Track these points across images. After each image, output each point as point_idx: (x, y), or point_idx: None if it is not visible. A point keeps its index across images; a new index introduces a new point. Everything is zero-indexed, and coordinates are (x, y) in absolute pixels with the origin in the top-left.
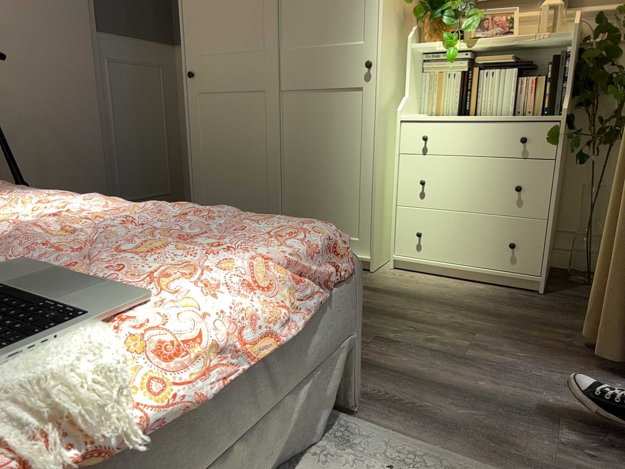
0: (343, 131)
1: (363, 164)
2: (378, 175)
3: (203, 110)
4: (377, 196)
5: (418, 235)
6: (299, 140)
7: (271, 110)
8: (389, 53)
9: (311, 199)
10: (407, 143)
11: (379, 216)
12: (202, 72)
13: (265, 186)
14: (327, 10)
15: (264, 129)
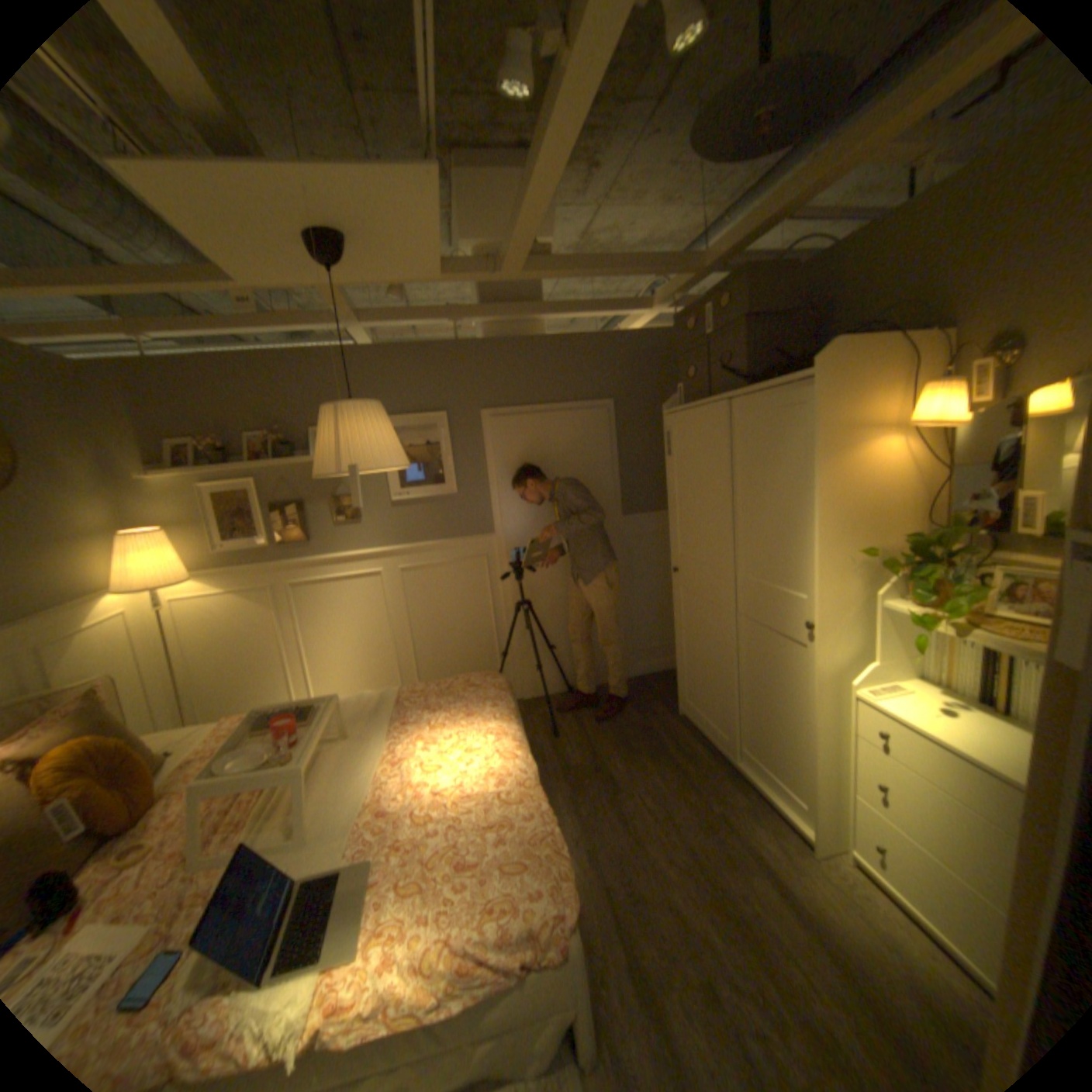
0: (791, 682)
1: (810, 730)
2: (824, 753)
3: (684, 603)
4: (824, 776)
5: (877, 850)
6: (754, 669)
7: (729, 629)
8: (845, 613)
9: (764, 735)
10: (866, 729)
11: (831, 797)
12: (683, 571)
13: (726, 699)
14: (775, 550)
15: (725, 645)
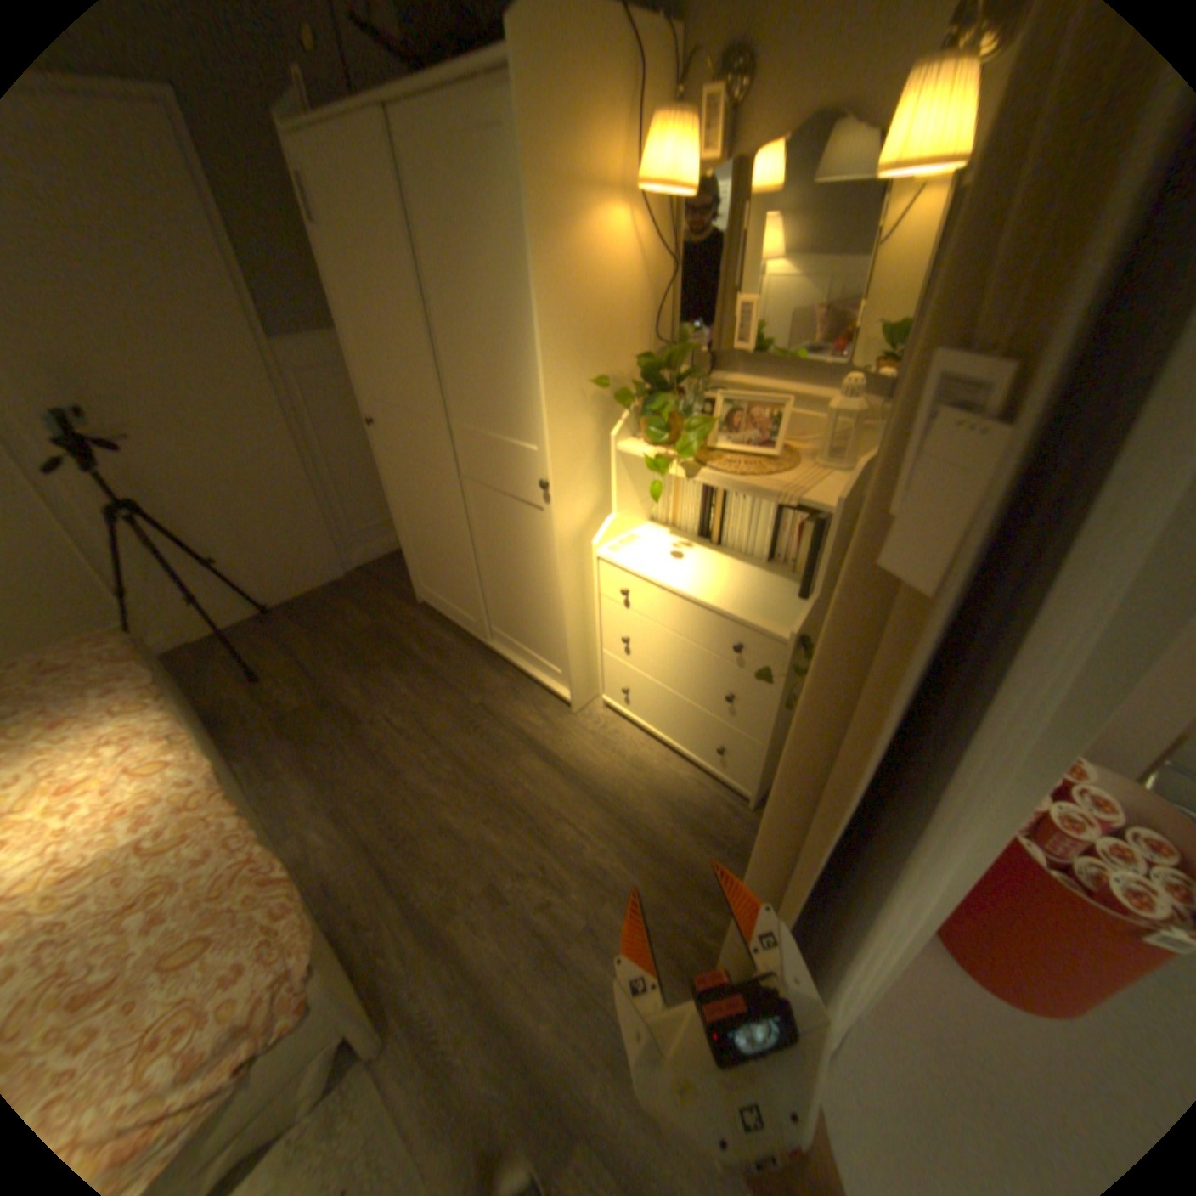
0: (533, 552)
1: (557, 599)
2: (573, 619)
3: (394, 468)
4: (575, 641)
5: (623, 691)
6: (492, 542)
7: (456, 499)
8: (580, 464)
9: (513, 610)
10: (609, 587)
11: (582, 656)
12: (382, 423)
13: (467, 580)
14: (493, 386)
15: (454, 518)
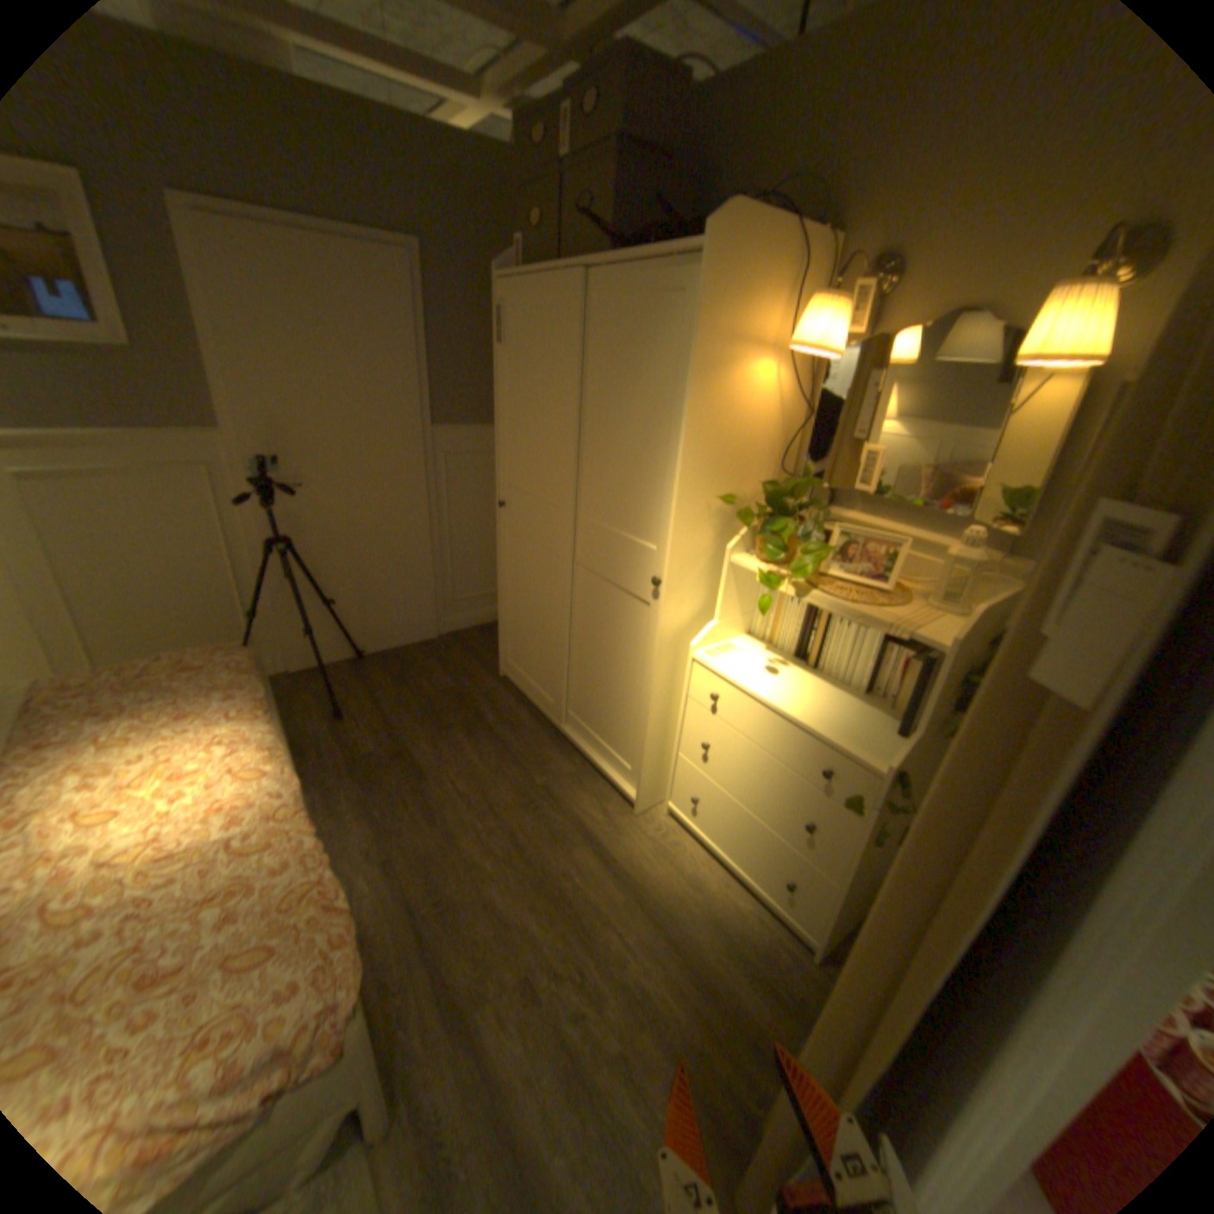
0: (628, 642)
1: (643, 692)
2: (655, 715)
3: (511, 546)
4: (652, 737)
5: (692, 800)
6: (589, 626)
7: (564, 581)
8: (693, 568)
9: (594, 696)
10: (697, 689)
11: (655, 755)
12: (512, 505)
13: (555, 659)
14: (626, 487)
15: (557, 598)
